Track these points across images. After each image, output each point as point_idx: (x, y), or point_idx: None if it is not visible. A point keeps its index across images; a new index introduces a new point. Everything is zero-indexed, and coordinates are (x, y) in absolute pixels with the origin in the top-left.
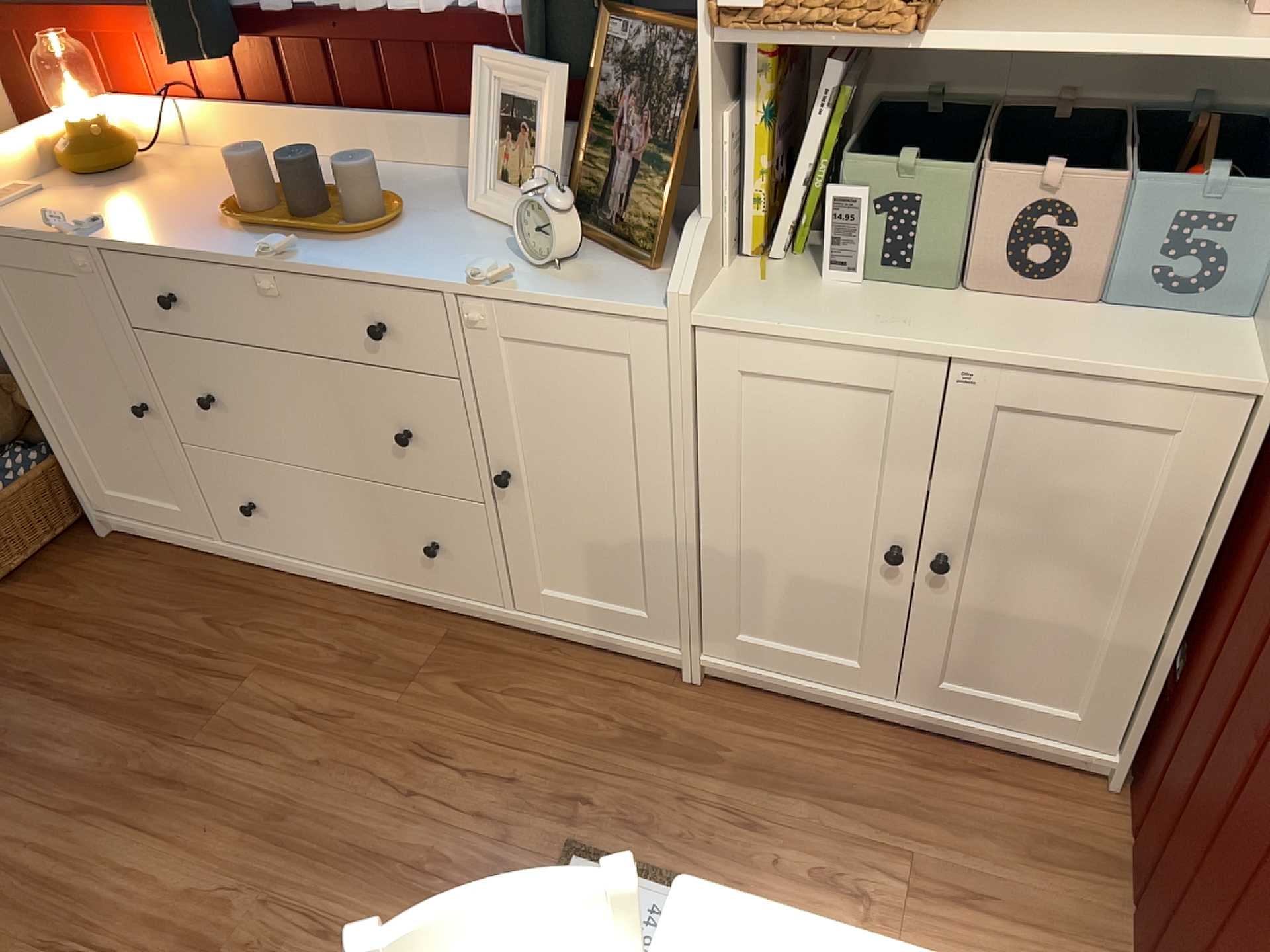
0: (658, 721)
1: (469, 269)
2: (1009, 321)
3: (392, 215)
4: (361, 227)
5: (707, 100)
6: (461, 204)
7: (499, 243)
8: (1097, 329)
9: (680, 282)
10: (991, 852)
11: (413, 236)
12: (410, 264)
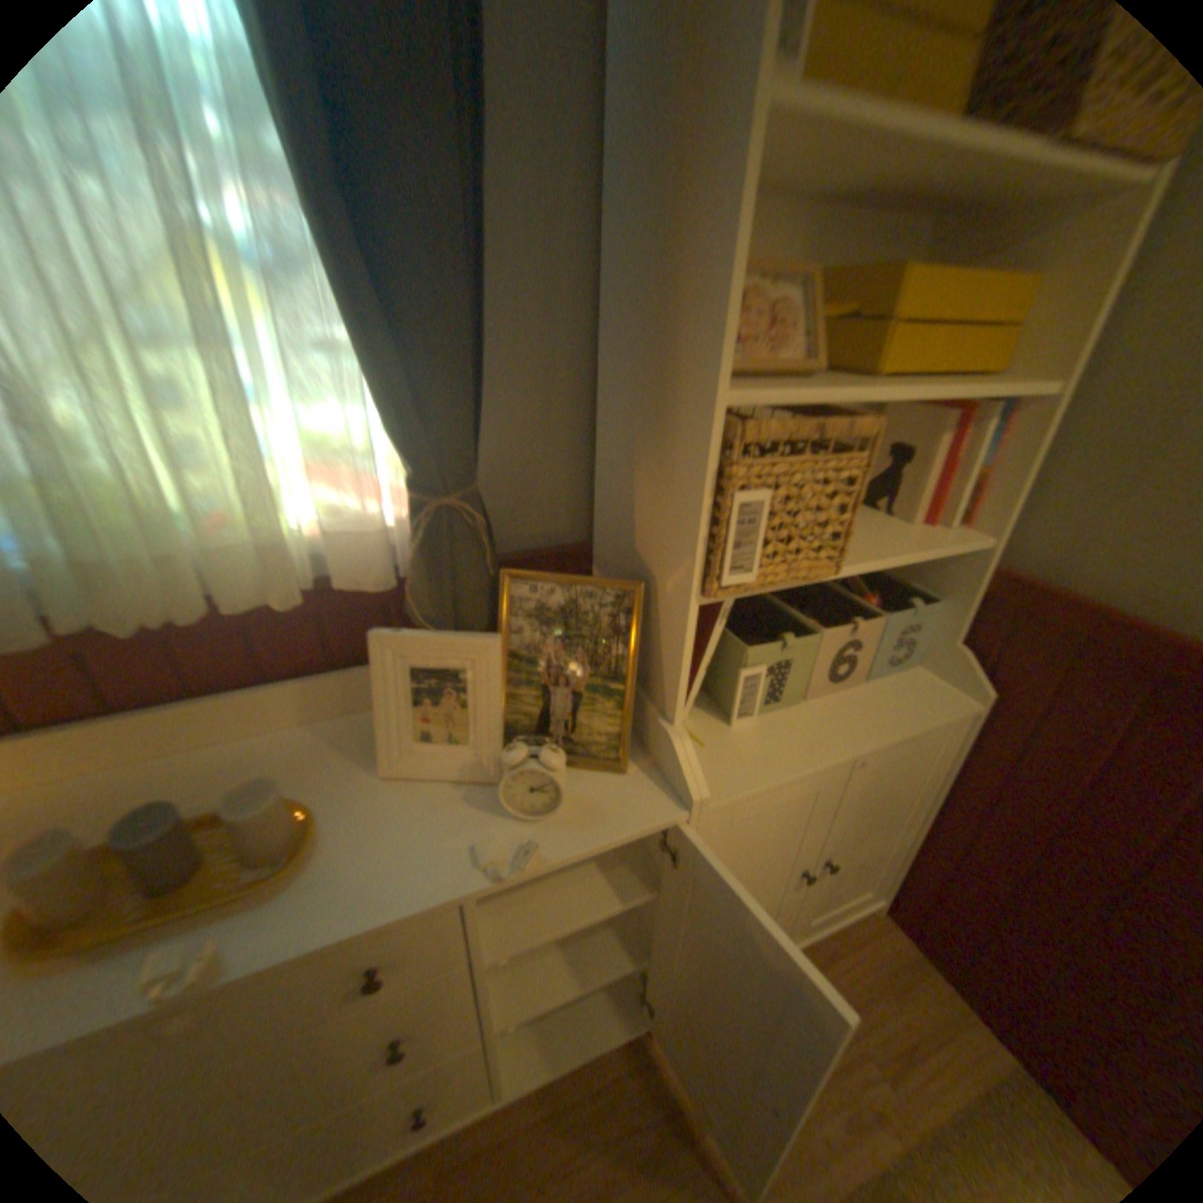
0: (665, 1096)
1: (474, 864)
2: (852, 718)
3: (308, 832)
4: (289, 872)
5: (681, 648)
6: (360, 774)
7: (457, 809)
8: (887, 705)
9: (694, 792)
10: (886, 1016)
11: (351, 845)
12: (397, 892)
